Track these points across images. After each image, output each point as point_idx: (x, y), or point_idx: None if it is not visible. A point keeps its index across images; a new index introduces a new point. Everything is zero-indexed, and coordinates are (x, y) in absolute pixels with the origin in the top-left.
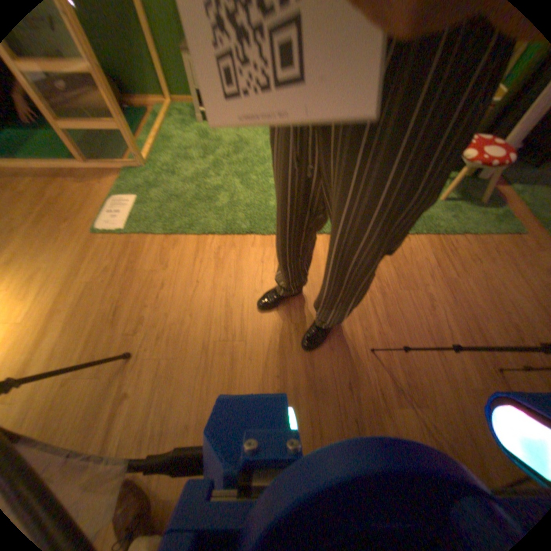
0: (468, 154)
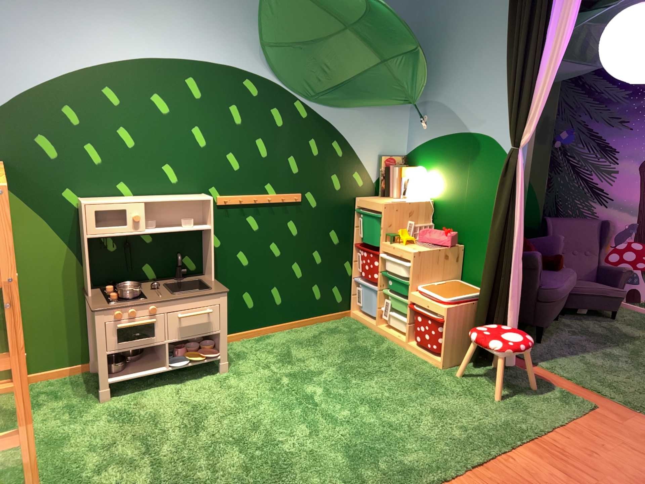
0: (492, 343)
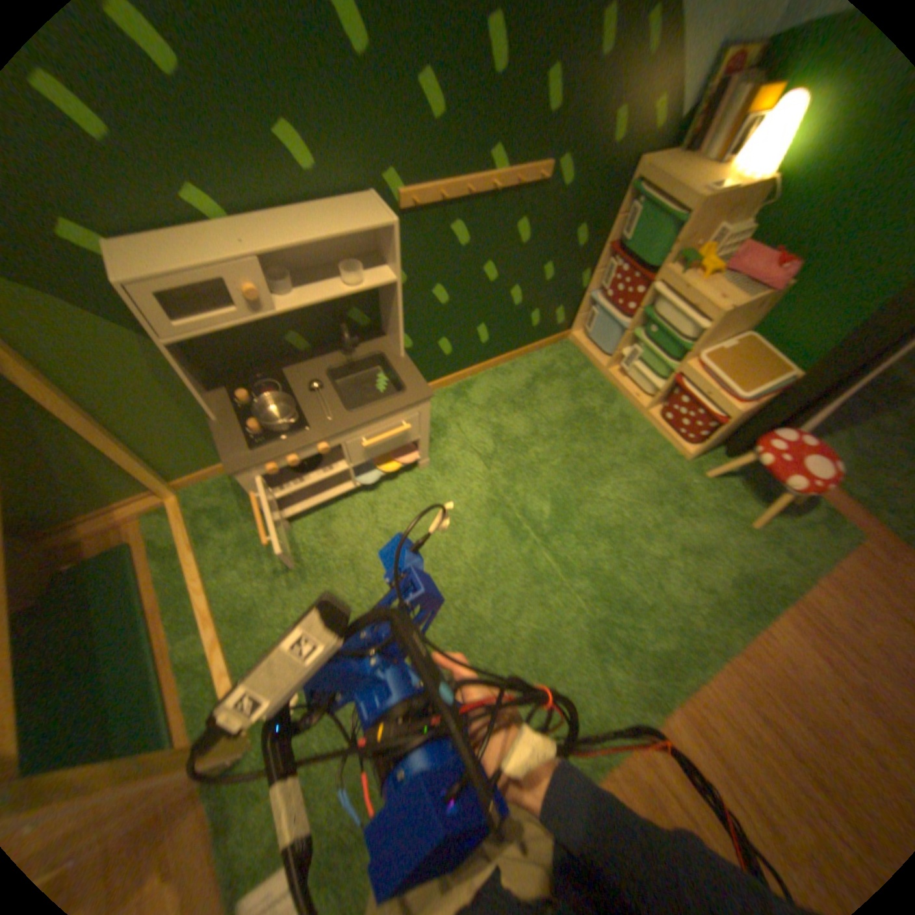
0: (799, 488)
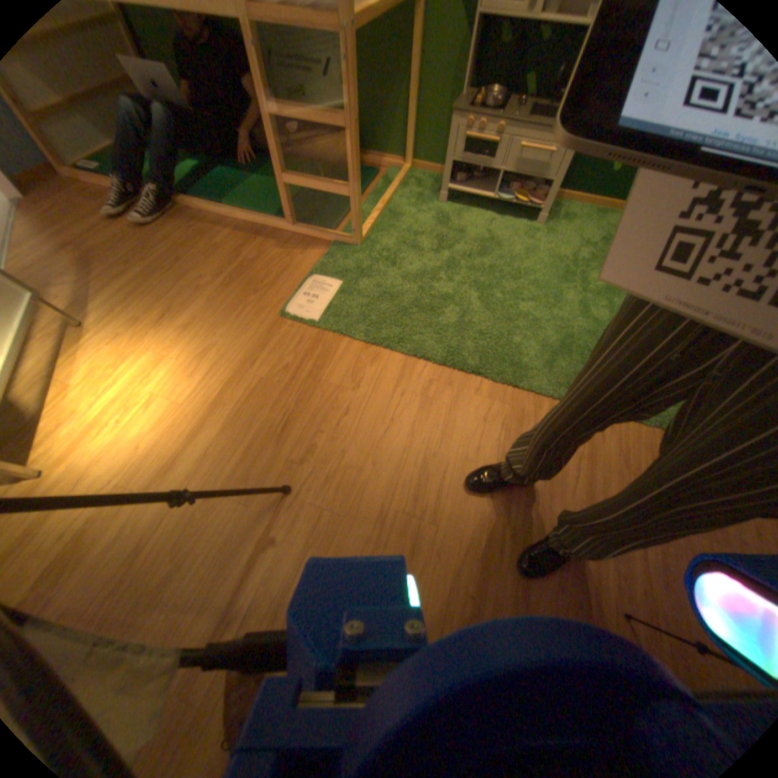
0: None
